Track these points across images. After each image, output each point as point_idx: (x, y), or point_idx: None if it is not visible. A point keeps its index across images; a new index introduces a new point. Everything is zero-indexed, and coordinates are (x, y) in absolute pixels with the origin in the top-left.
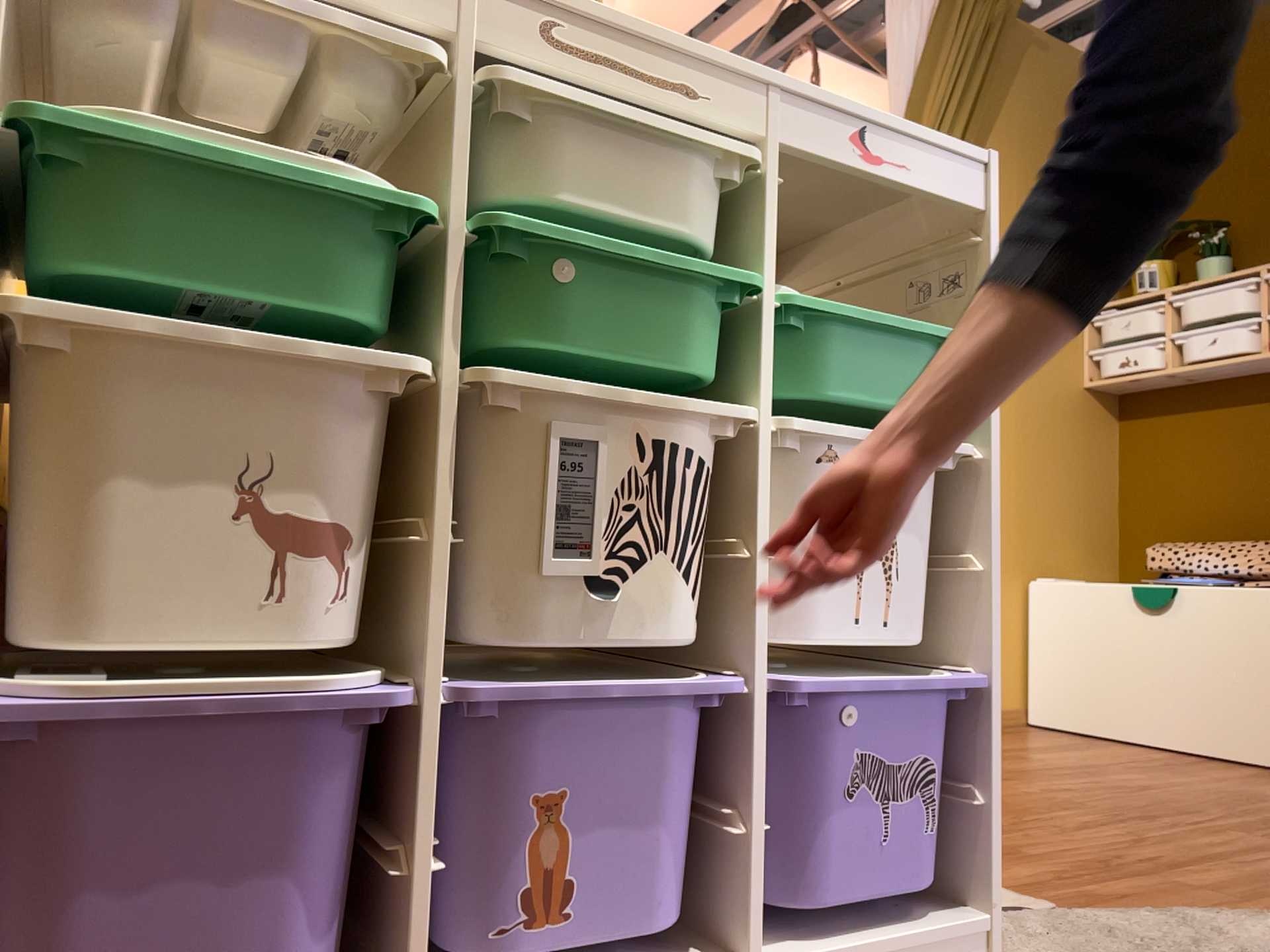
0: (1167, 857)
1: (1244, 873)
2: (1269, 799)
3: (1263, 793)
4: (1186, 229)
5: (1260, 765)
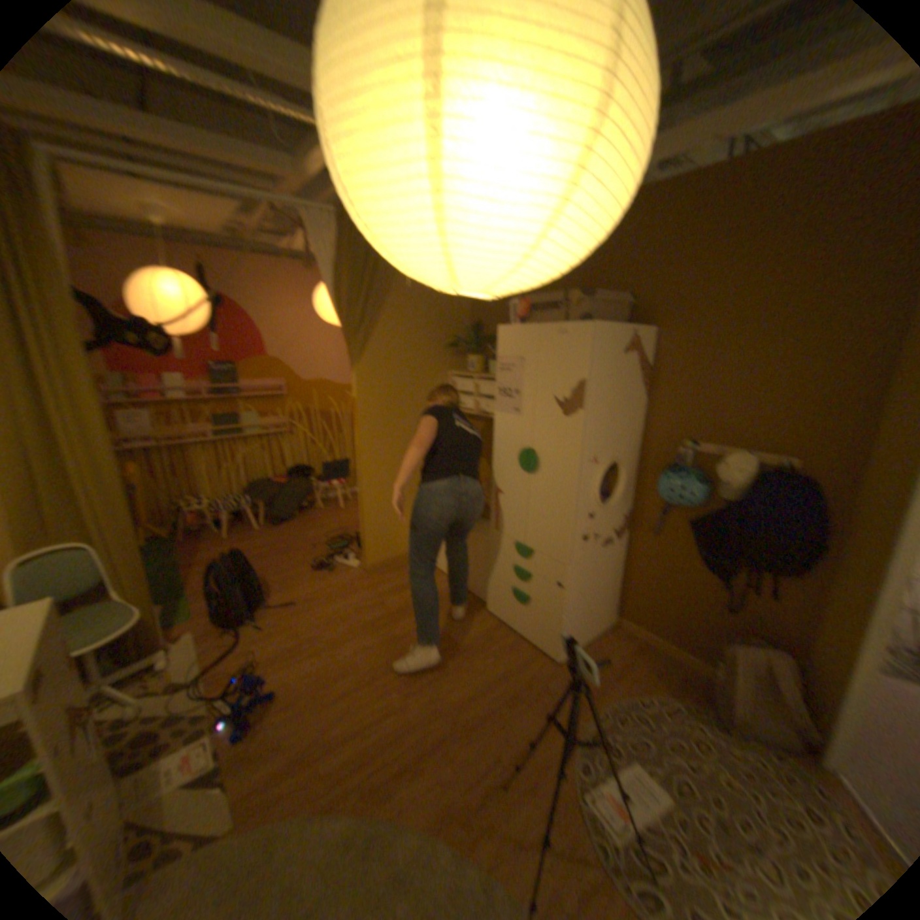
0: (338, 748)
1: (356, 762)
2: (447, 649)
3: (450, 641)
4: (493, 342)
5: (478, 601)
